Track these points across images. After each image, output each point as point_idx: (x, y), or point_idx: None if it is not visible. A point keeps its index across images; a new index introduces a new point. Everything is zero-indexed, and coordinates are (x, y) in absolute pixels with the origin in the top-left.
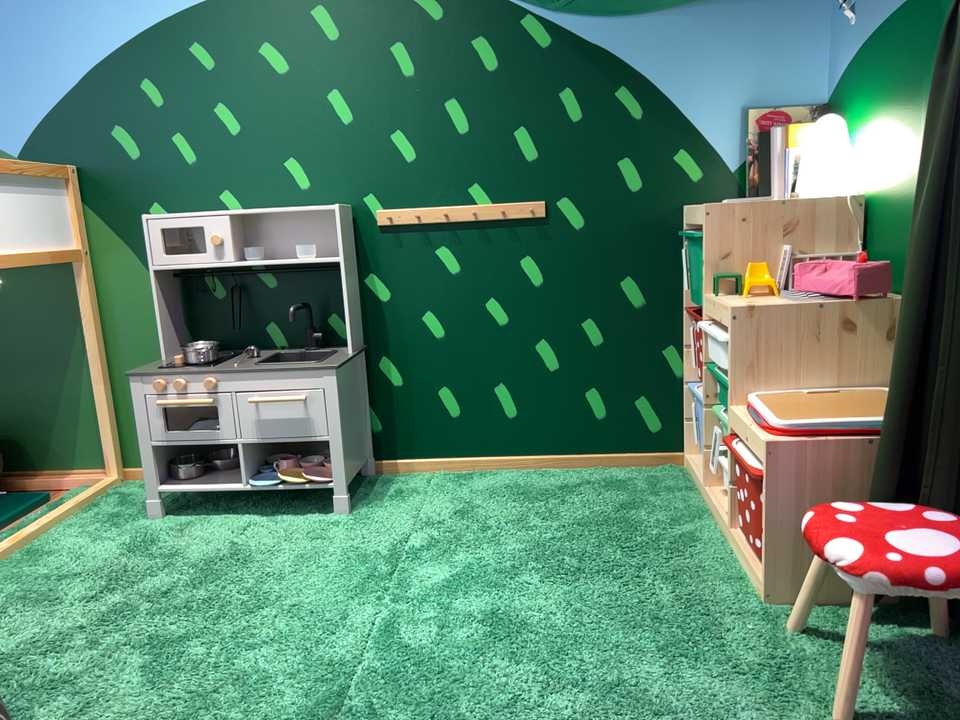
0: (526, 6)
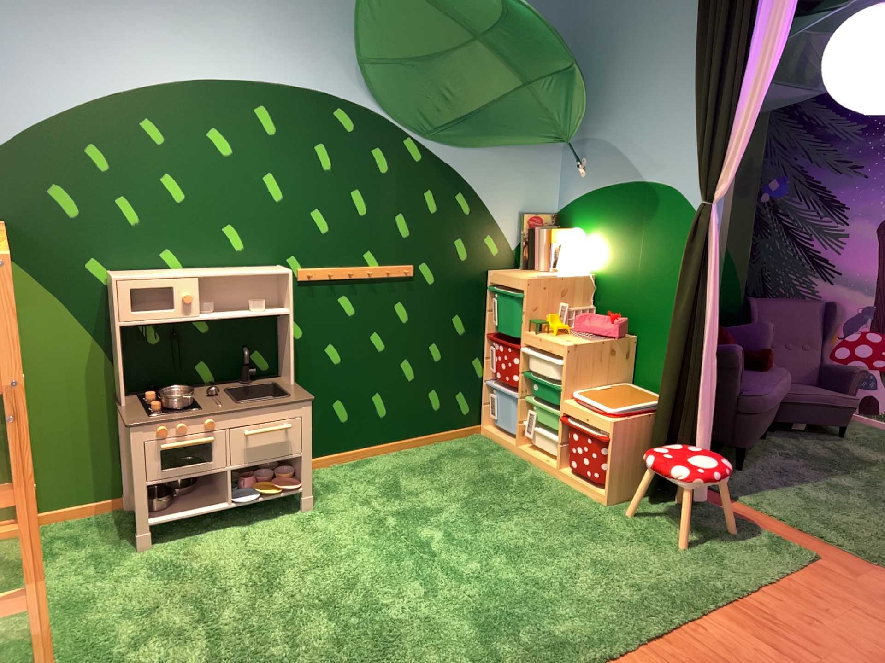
0: (408, 136)
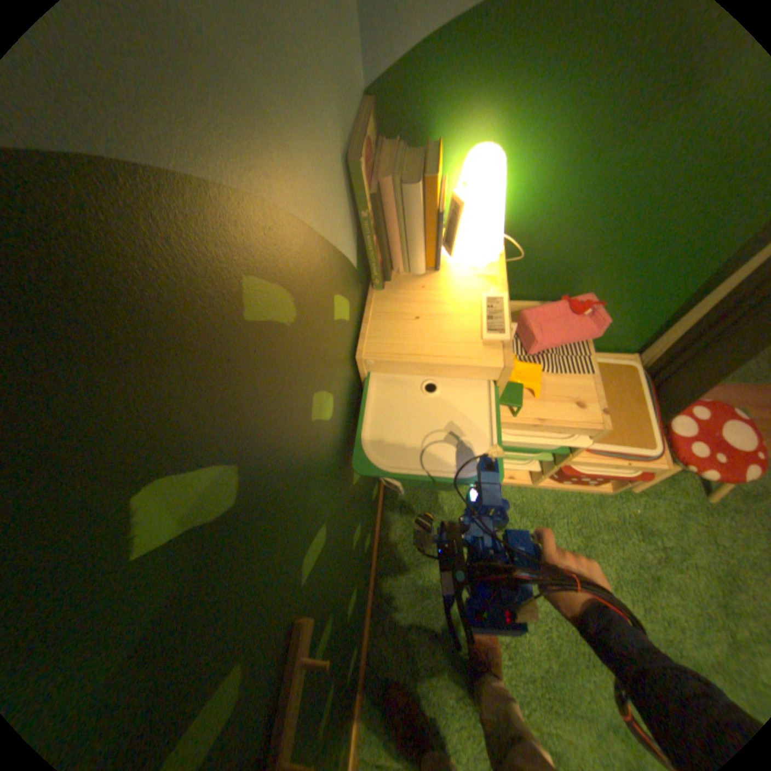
0: None
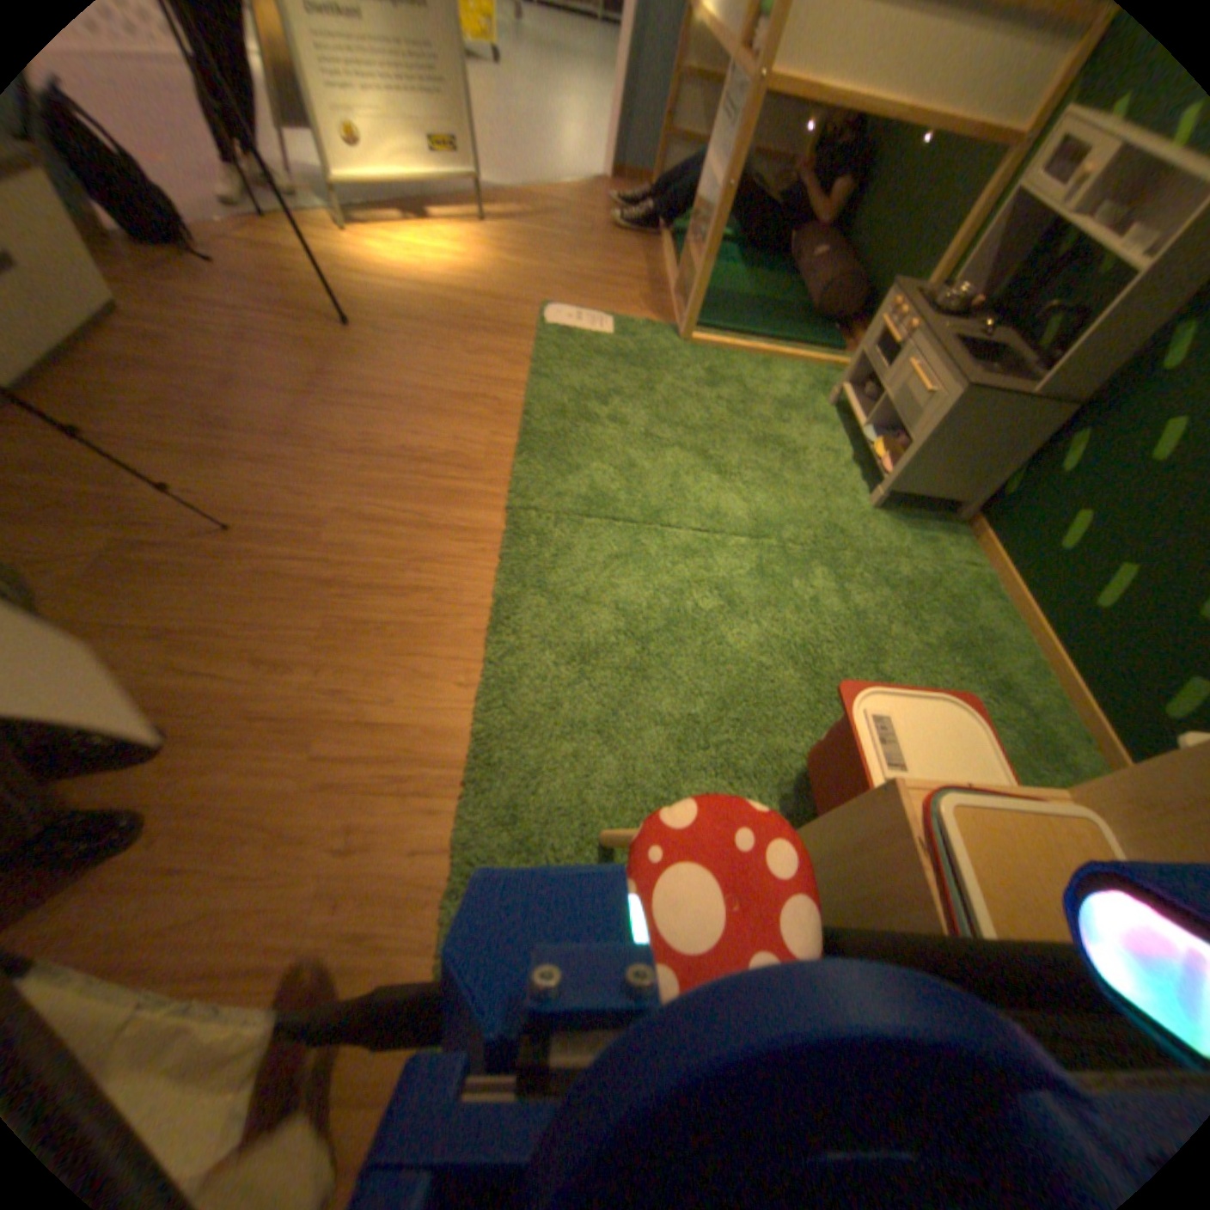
0: None
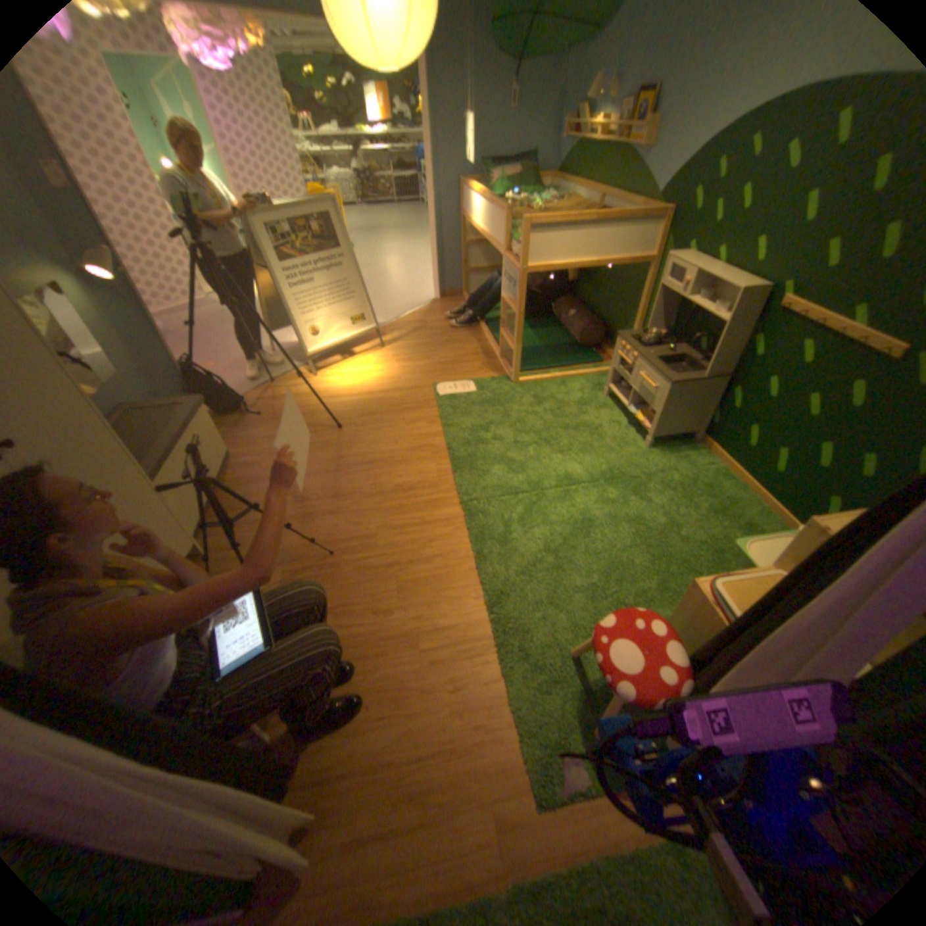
0: None
